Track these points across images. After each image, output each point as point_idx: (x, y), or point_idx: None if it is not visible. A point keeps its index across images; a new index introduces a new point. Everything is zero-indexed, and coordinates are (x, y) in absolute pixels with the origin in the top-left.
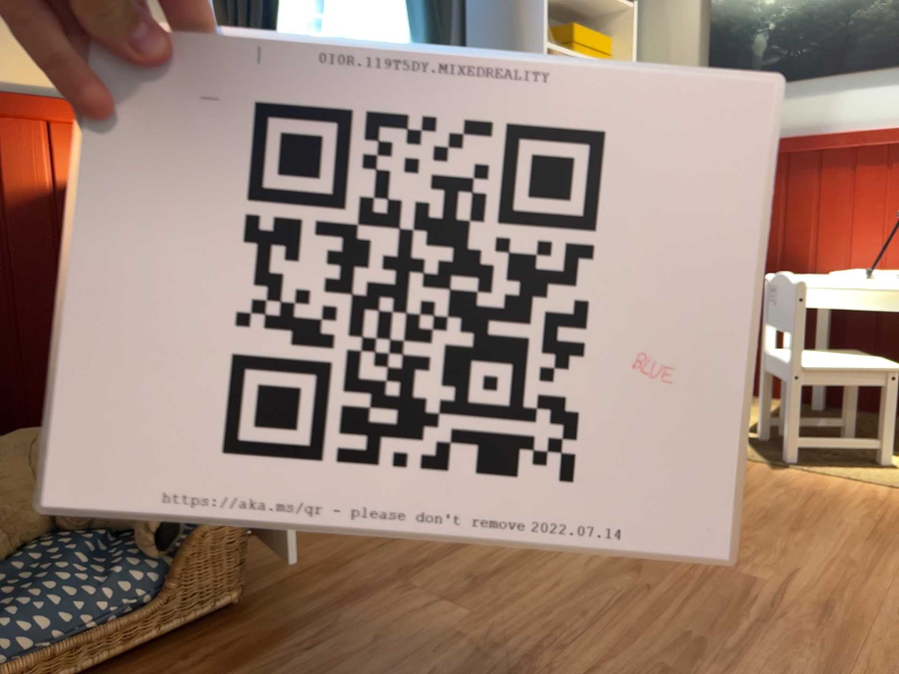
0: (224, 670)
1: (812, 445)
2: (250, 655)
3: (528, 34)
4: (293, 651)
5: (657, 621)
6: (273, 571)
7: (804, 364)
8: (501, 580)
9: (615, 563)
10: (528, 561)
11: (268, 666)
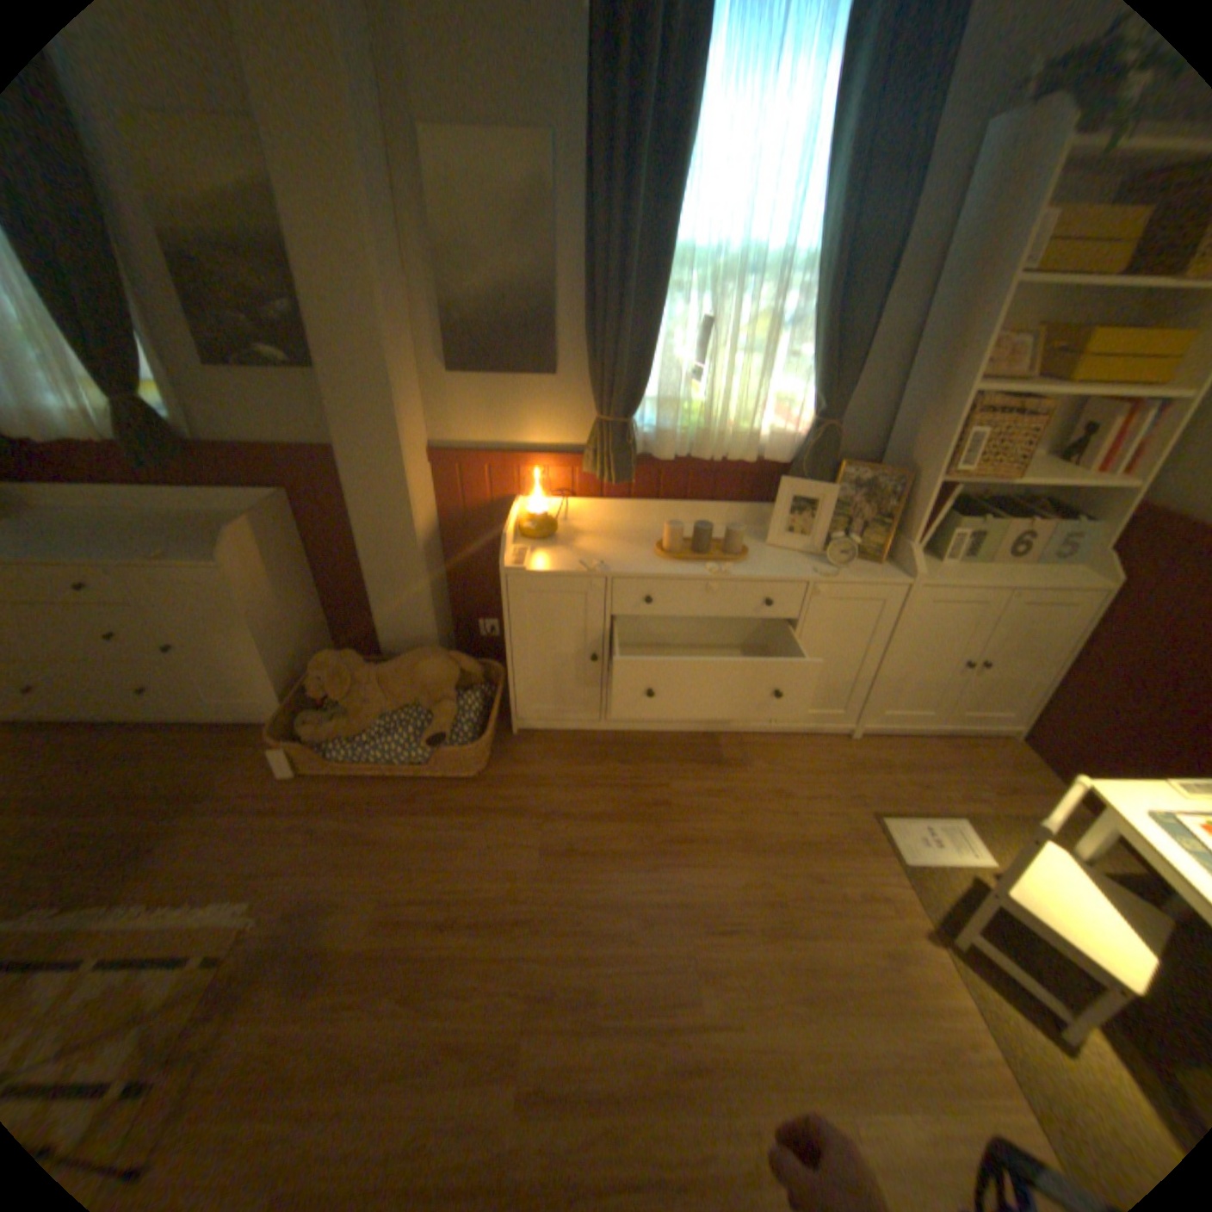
0: (433, 813)
1: (989, 956)
2: (448, 812)
3: (964, 367)
4: (460, 825)
5: (601, 966)
6: (512, 765)
7: (1022, 893)
8: (580, 862)
9: (649, 907)
10: (612, 861)
11: (445, 825)
